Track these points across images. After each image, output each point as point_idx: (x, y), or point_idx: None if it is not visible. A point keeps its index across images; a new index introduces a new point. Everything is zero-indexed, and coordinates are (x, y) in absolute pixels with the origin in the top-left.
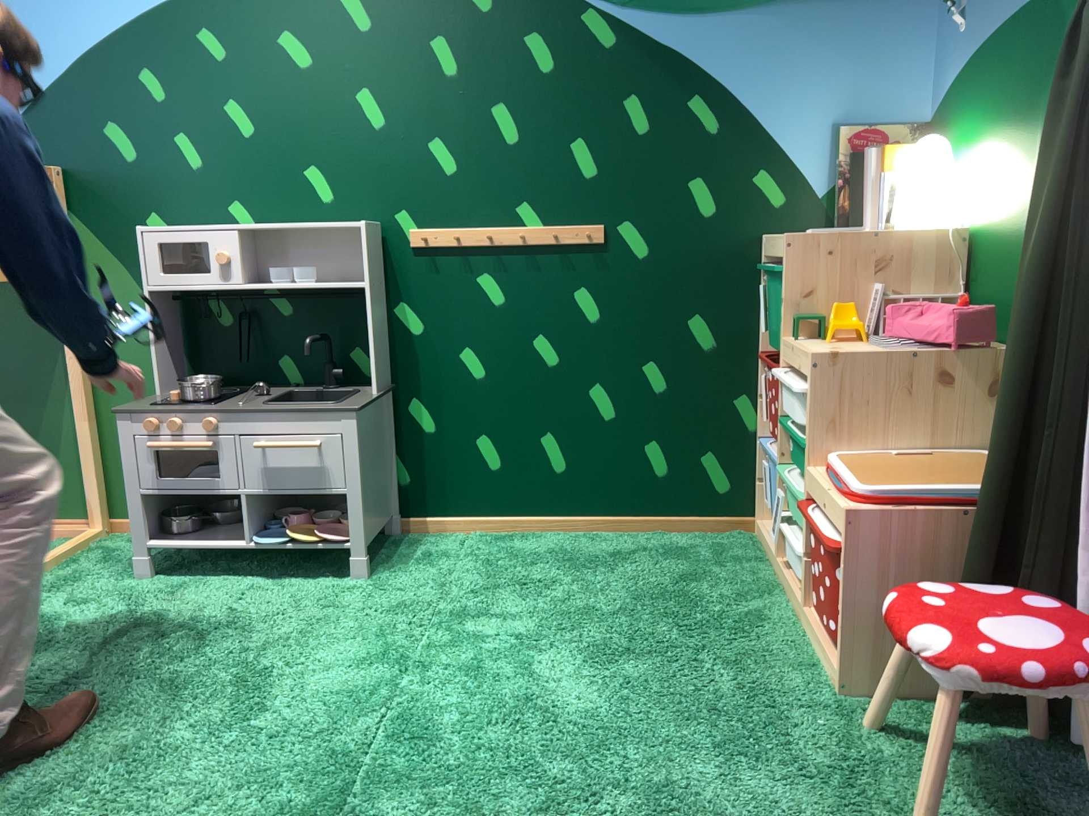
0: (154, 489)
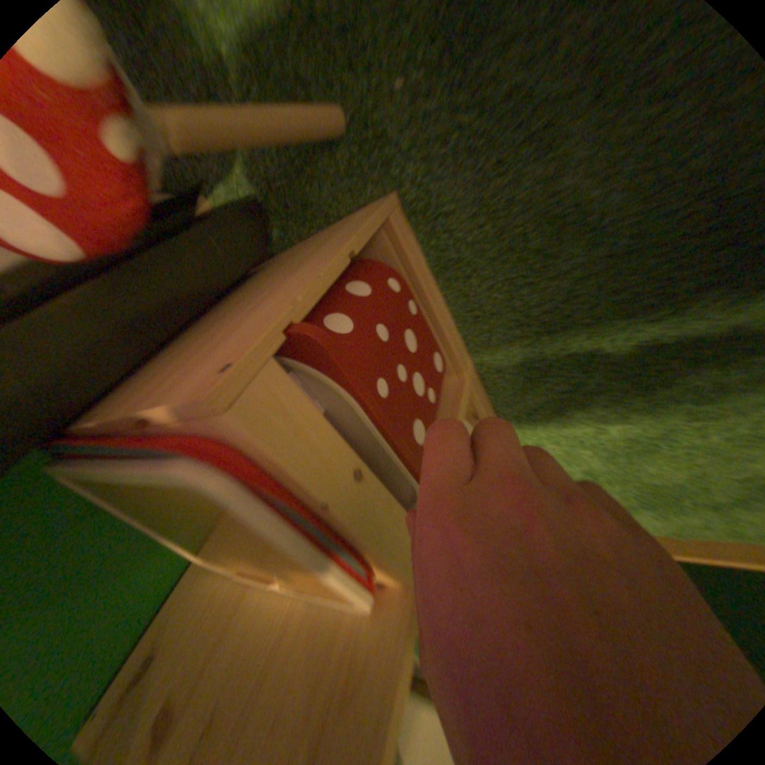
0: None
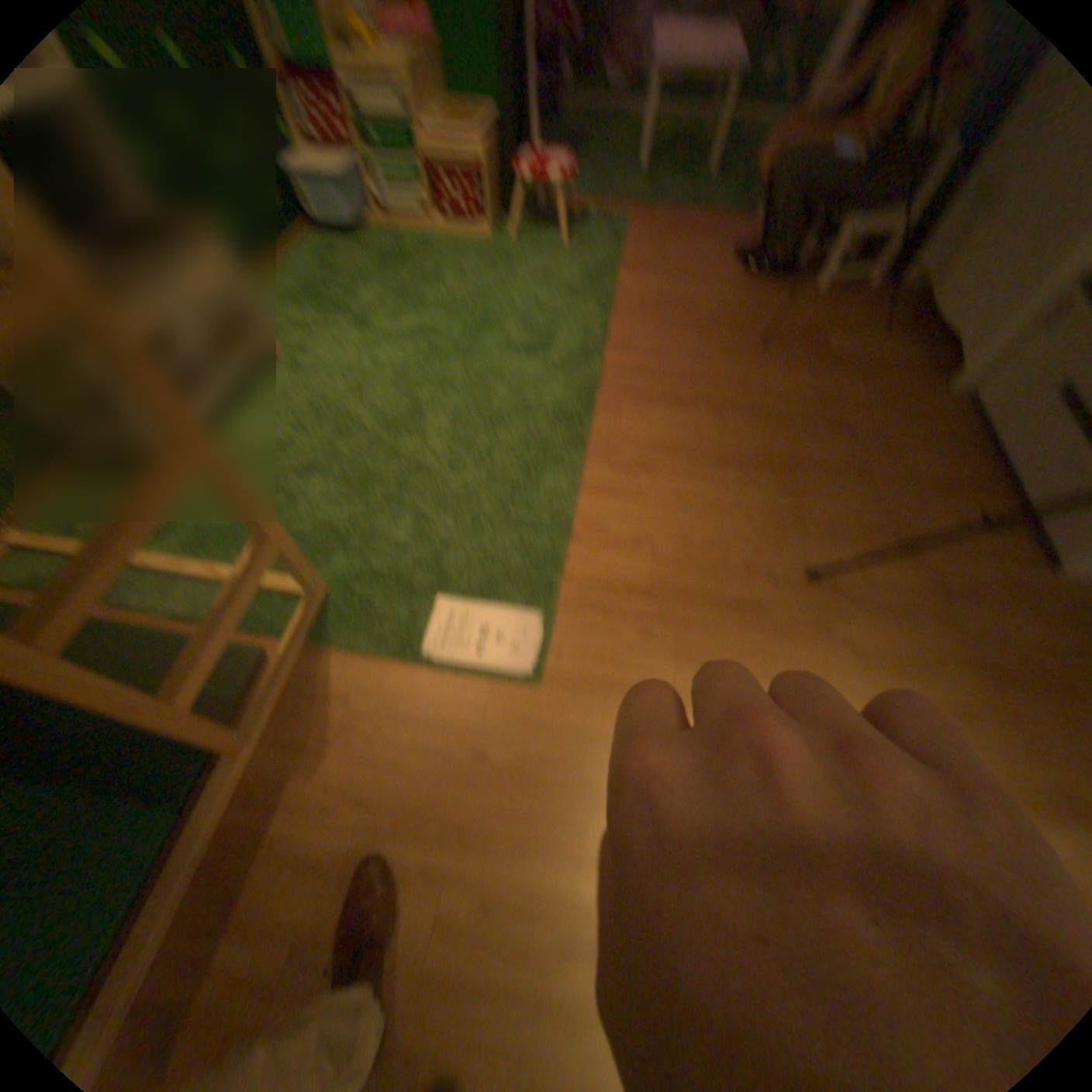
0: None
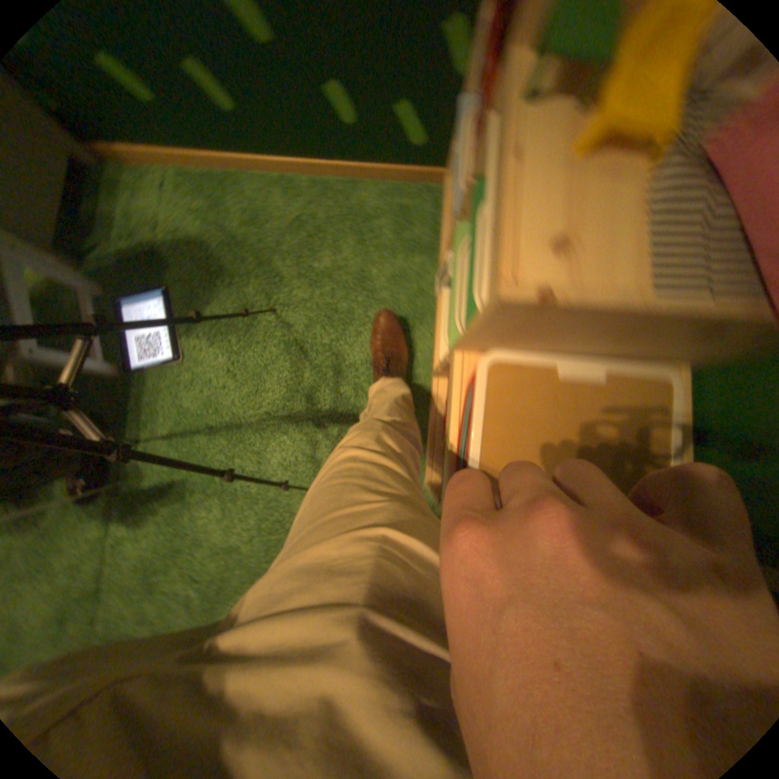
0: None
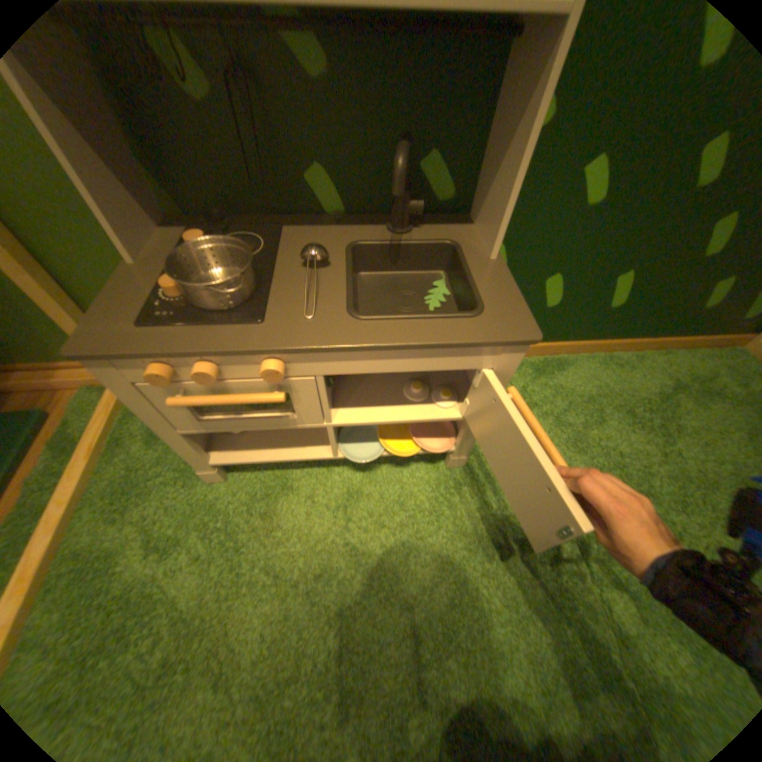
0: (202, 429)
